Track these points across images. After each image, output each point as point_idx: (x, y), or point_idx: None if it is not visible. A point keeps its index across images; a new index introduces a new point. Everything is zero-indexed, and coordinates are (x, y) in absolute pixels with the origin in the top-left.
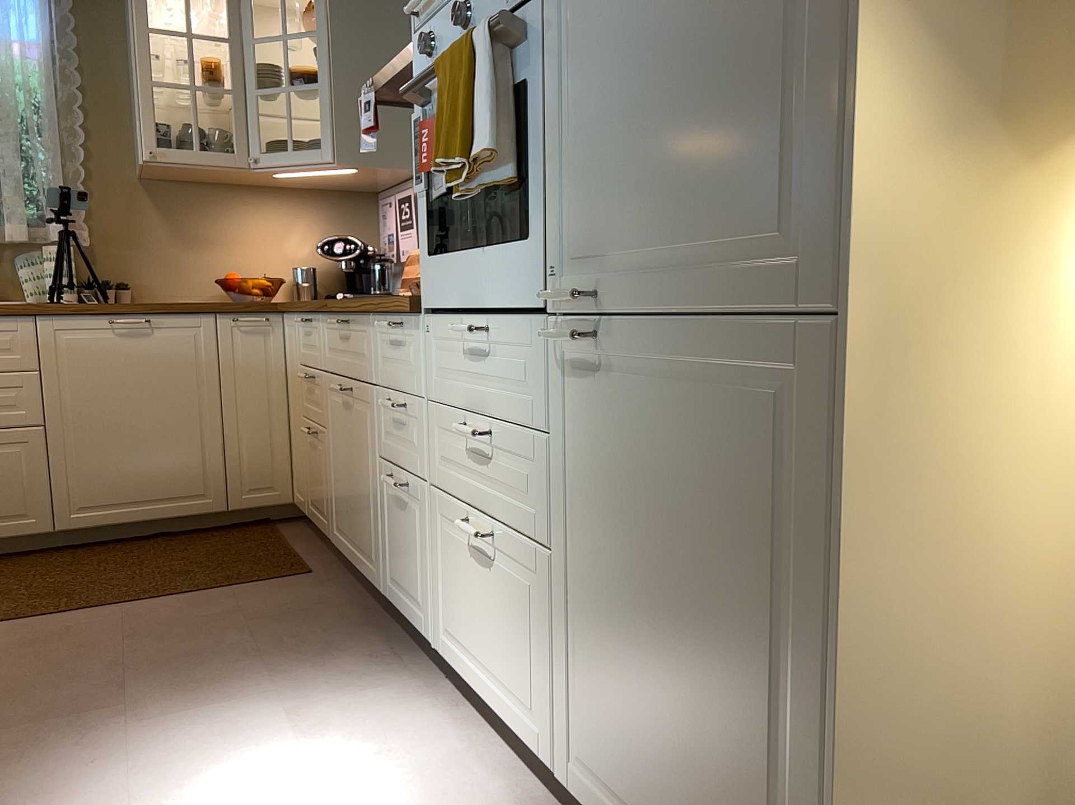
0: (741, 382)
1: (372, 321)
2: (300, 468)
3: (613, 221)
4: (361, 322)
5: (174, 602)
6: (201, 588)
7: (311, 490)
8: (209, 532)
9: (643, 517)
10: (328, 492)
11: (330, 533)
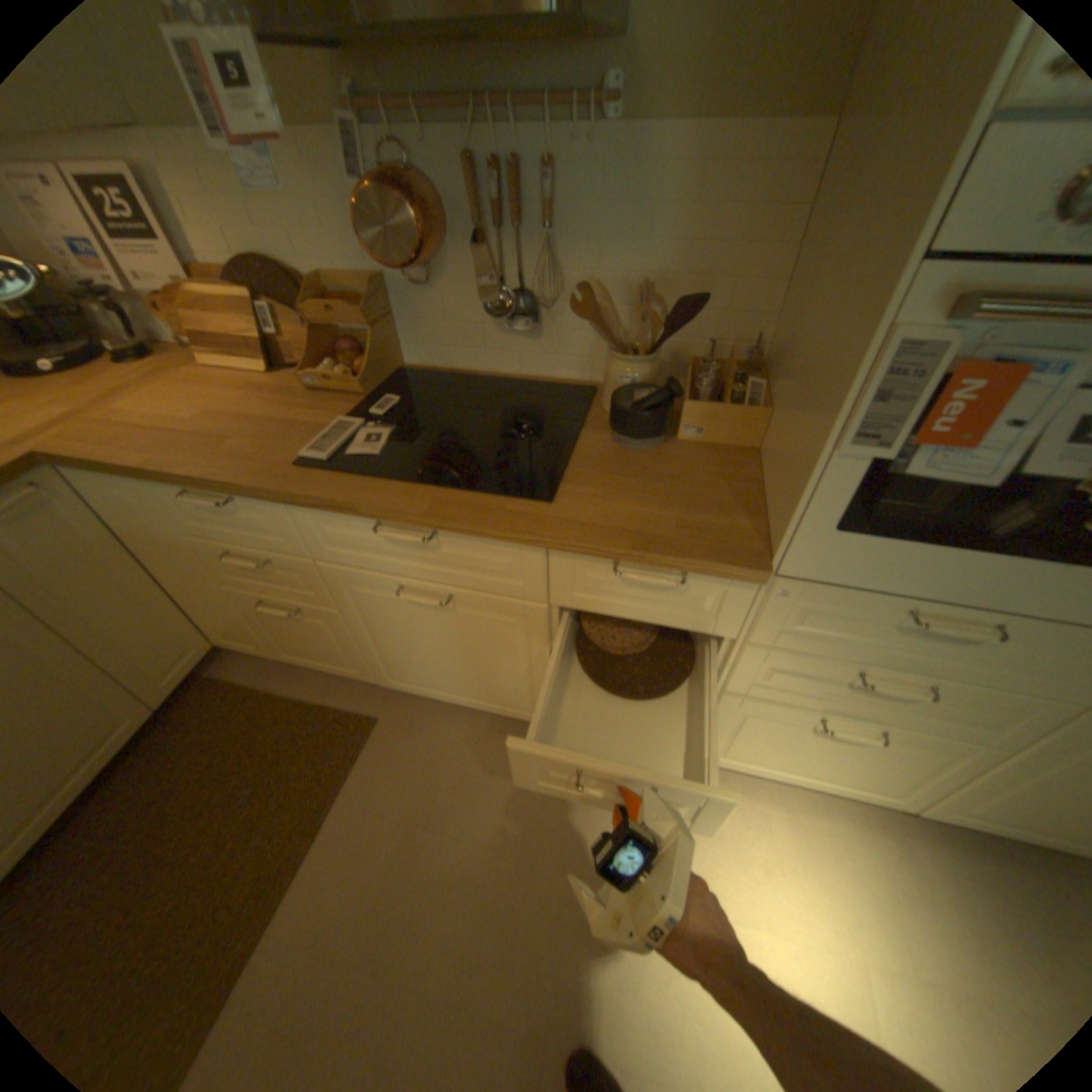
0: None
1: (549, 550)
2: (232, 626)
3: None
4: (499, 542)
5: (312, 874)
6: (307, 831)
7: (286, 647)
8: (141, 741)
9: None
10: (358, 655)
11: (371, 680)
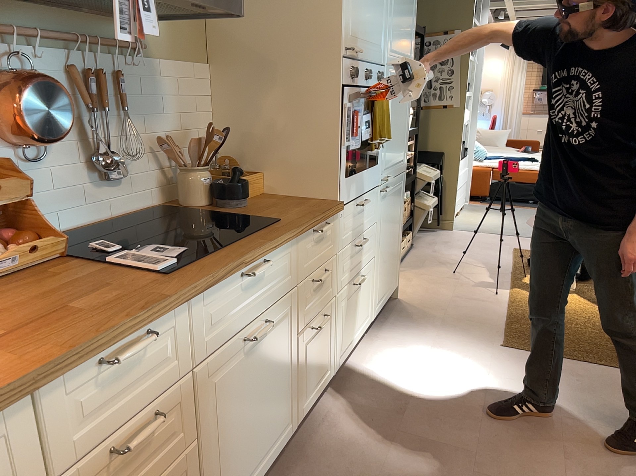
0: (398, 185)
1: (297, 239)
2: None
3: (390, 157)
4: (283, 248)
5: None
6: None
7: None
8: None
9: (389, 223)
10: None
11: None
